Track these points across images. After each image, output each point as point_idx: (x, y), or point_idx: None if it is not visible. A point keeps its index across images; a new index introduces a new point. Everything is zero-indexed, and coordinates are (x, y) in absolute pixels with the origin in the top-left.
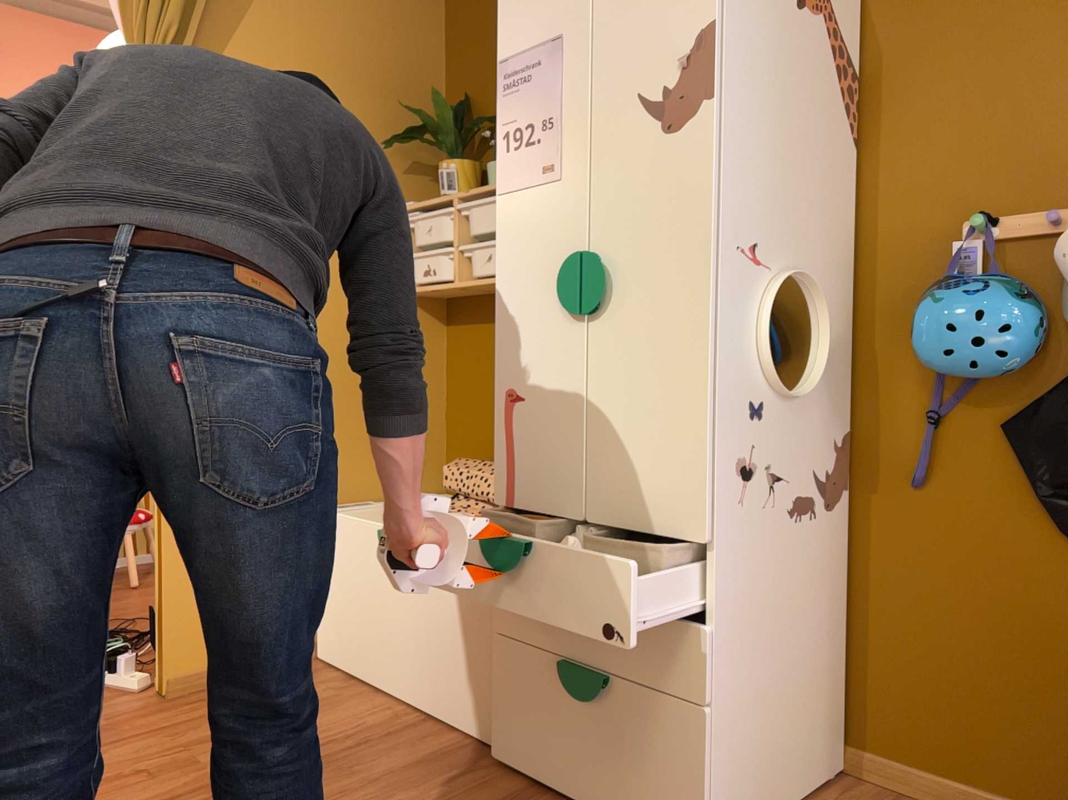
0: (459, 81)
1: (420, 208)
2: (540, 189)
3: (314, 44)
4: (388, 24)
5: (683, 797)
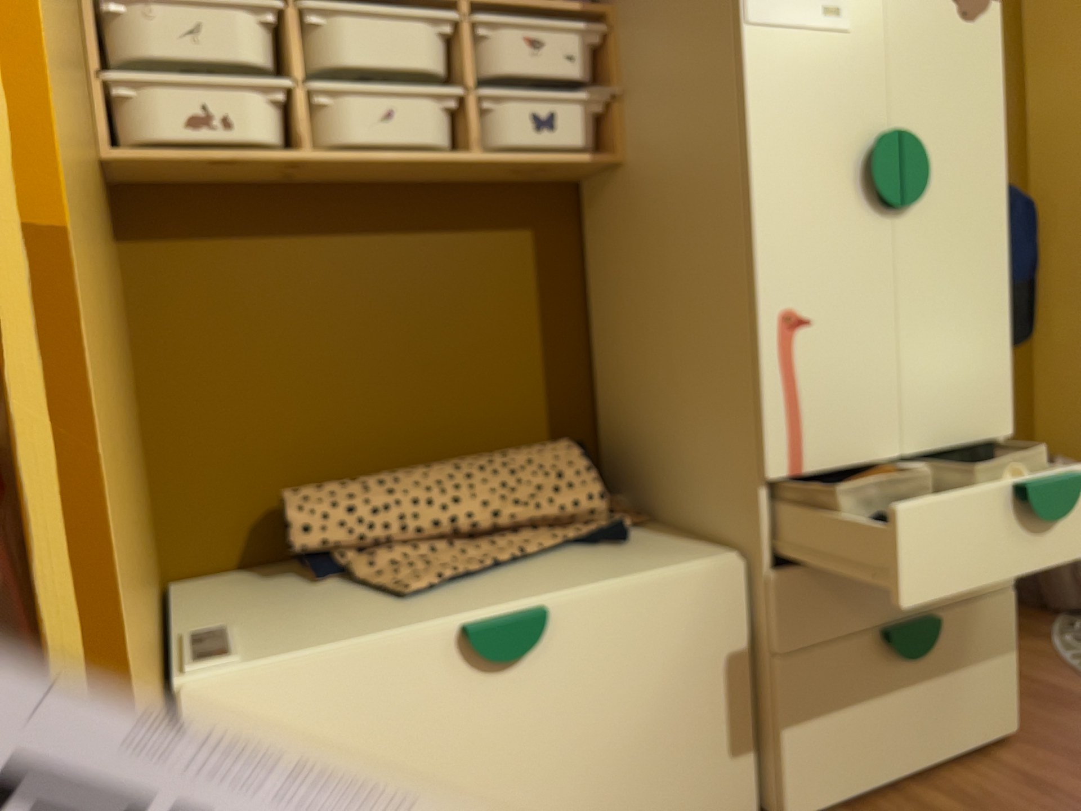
0: None
1: None
2: (821, 35)
3: None
4: None
5: (1004, 681)
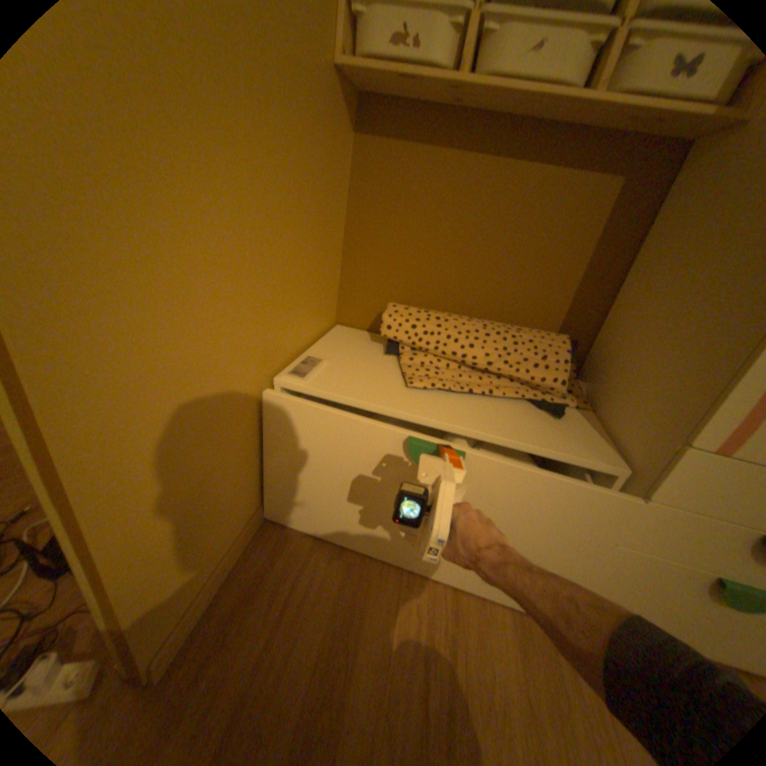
0: None
1: None
2: None
3: None
4: None
5: None
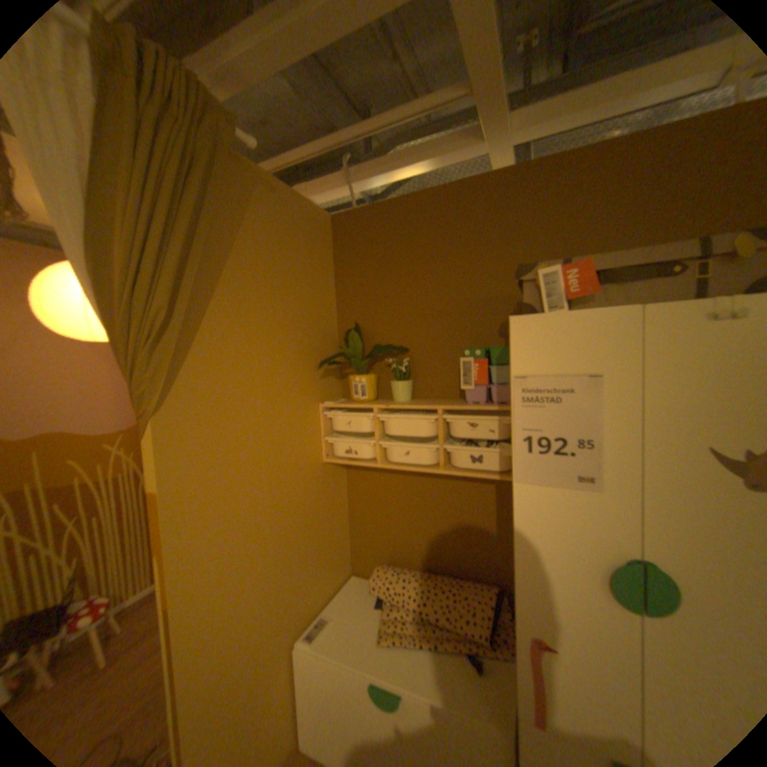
0: (348, 312)
1: (341, 408)
2: (575, 493)
3: (264, 299)
4: (306, 276)
5: None
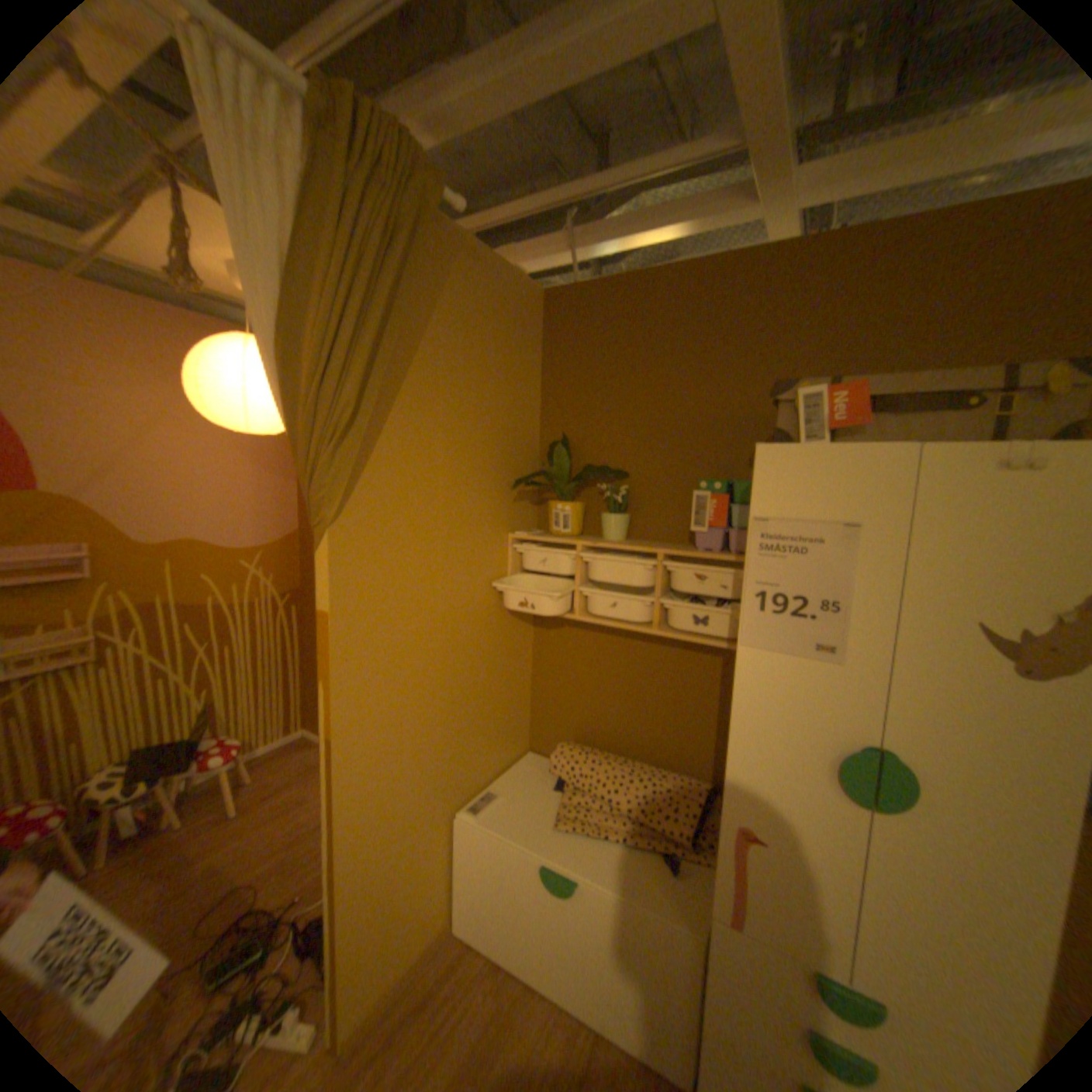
0: (555, 419)
1: (535, 542)
2: (810, 664)
3: (455, 397)
4: (506, 370)
5: None
